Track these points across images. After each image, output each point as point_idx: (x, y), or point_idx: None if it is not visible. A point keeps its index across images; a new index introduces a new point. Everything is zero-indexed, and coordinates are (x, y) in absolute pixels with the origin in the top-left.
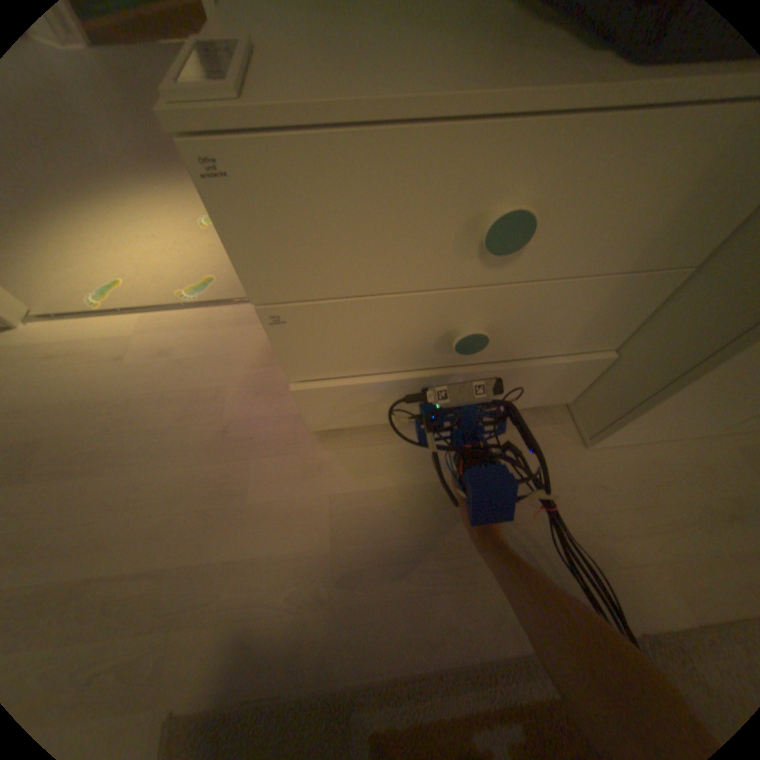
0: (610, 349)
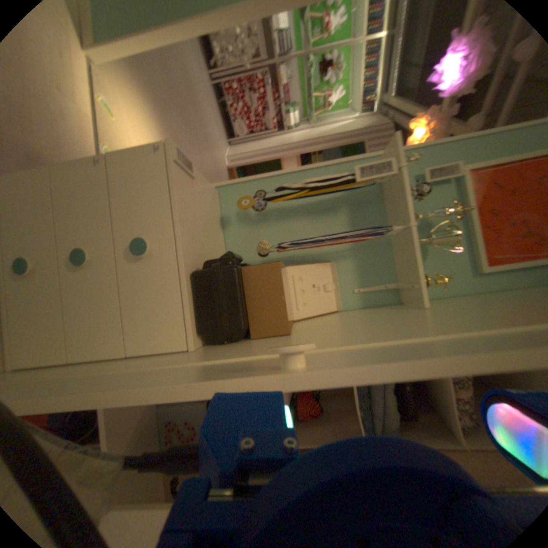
0: (61, 366)
